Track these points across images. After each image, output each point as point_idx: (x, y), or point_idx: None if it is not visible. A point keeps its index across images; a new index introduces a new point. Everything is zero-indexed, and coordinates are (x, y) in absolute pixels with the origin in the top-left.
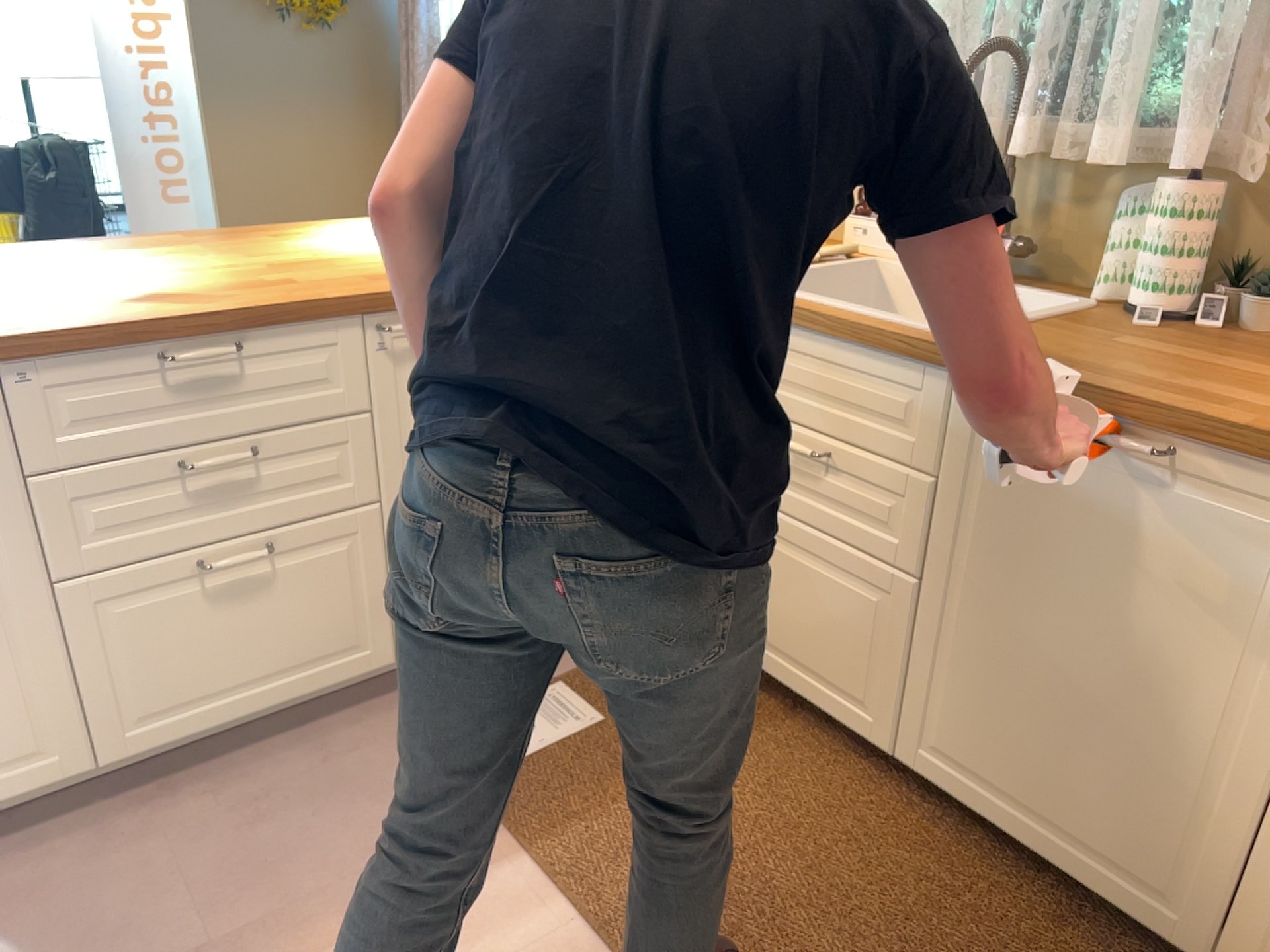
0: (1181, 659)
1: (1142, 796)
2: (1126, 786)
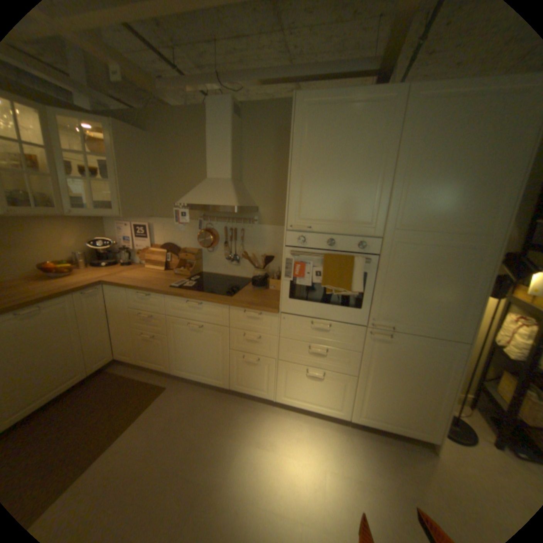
0: (58, 338)
1: (64, 365)
2: (60, 367)
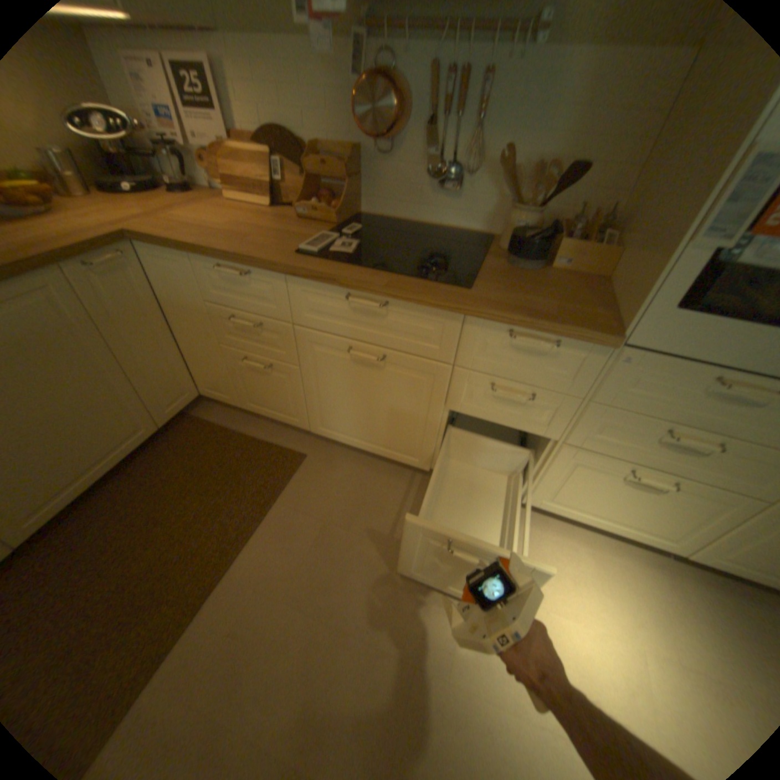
0: (67, 369)
1: (105, 418)
2: (98, 422)
